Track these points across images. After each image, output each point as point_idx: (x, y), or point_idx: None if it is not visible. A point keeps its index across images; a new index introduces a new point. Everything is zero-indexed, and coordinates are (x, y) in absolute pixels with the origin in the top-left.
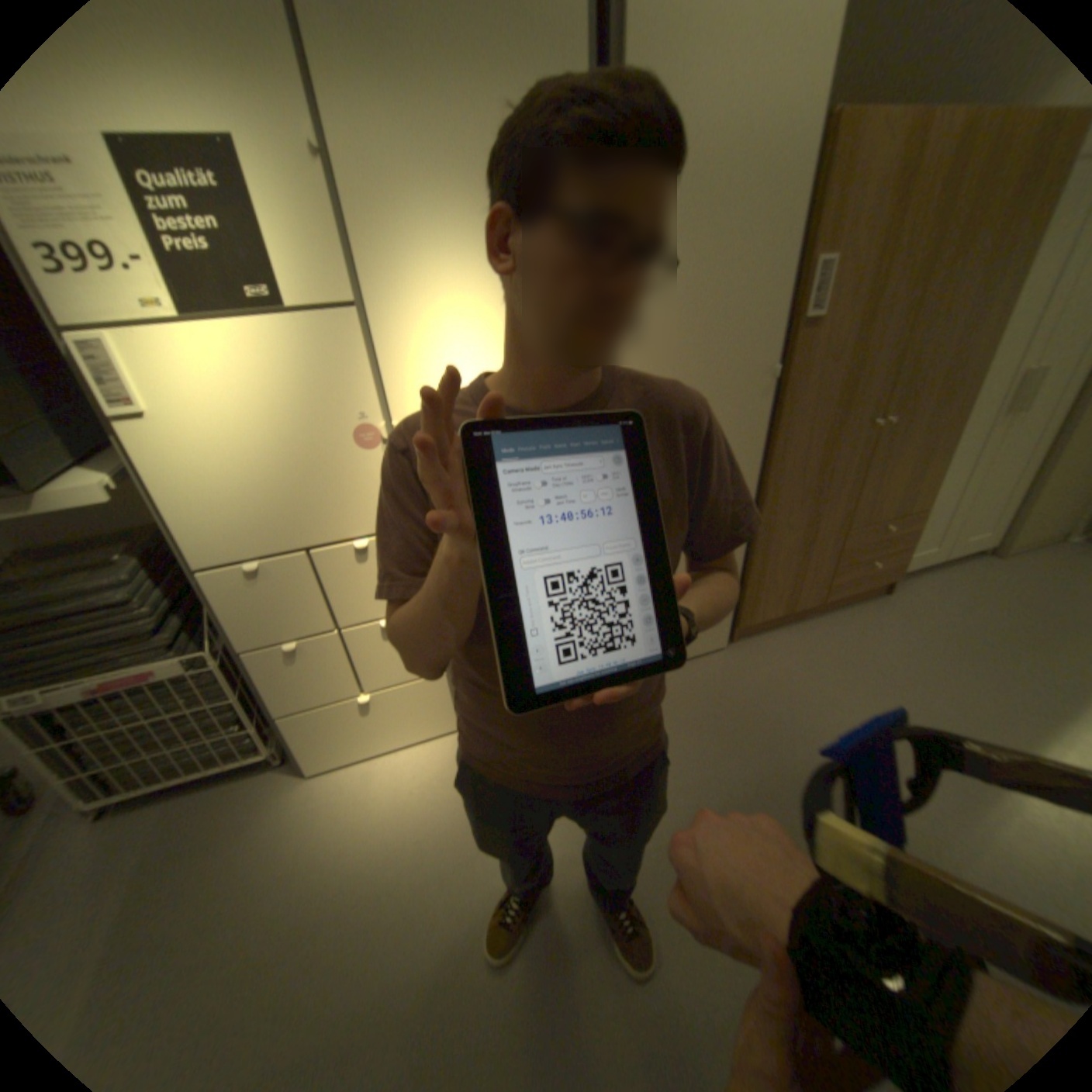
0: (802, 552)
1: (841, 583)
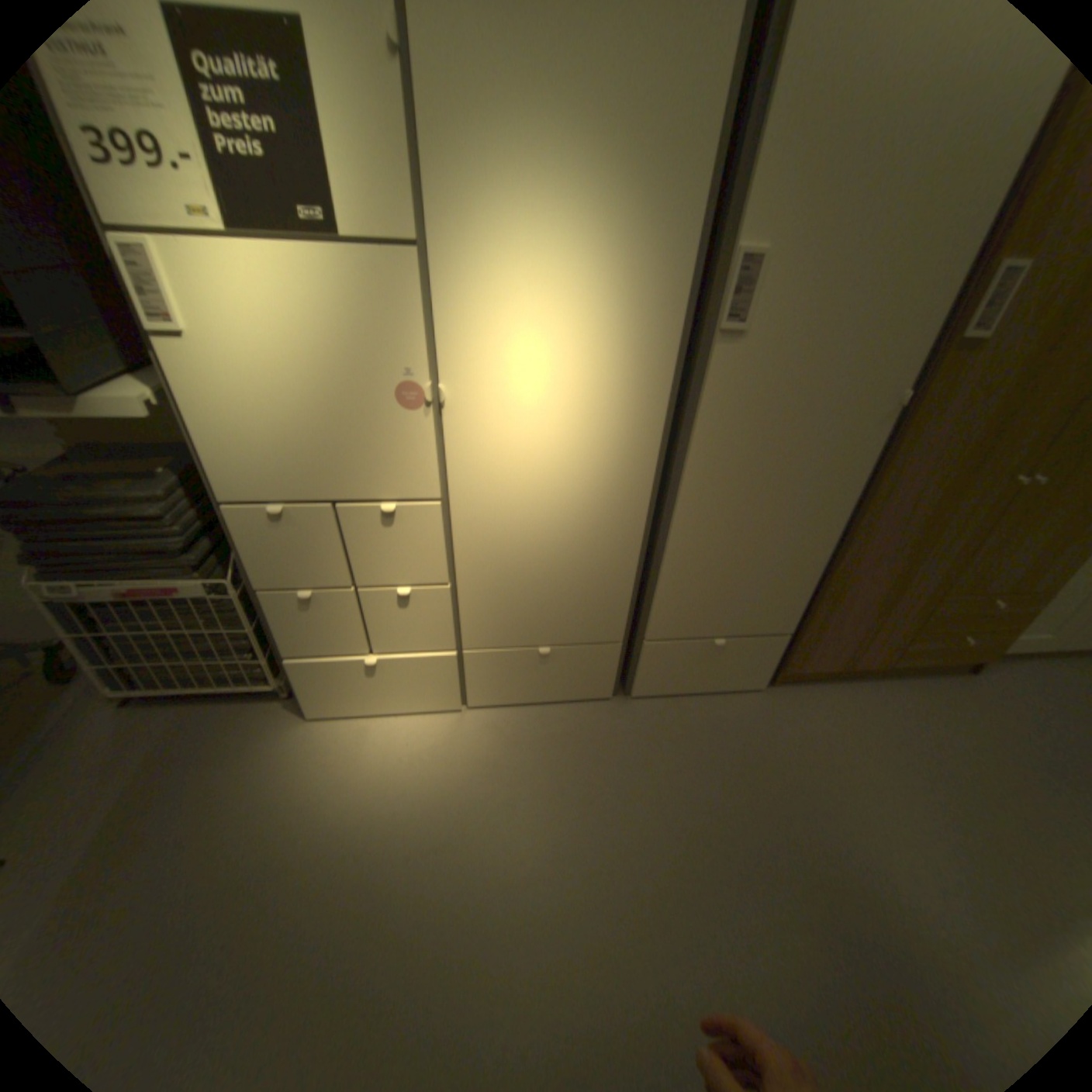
0: (881, 608)
1: (919, 650)
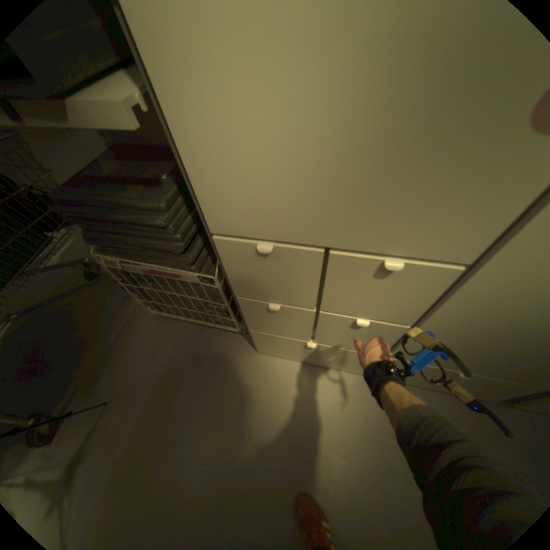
0: None
1: None
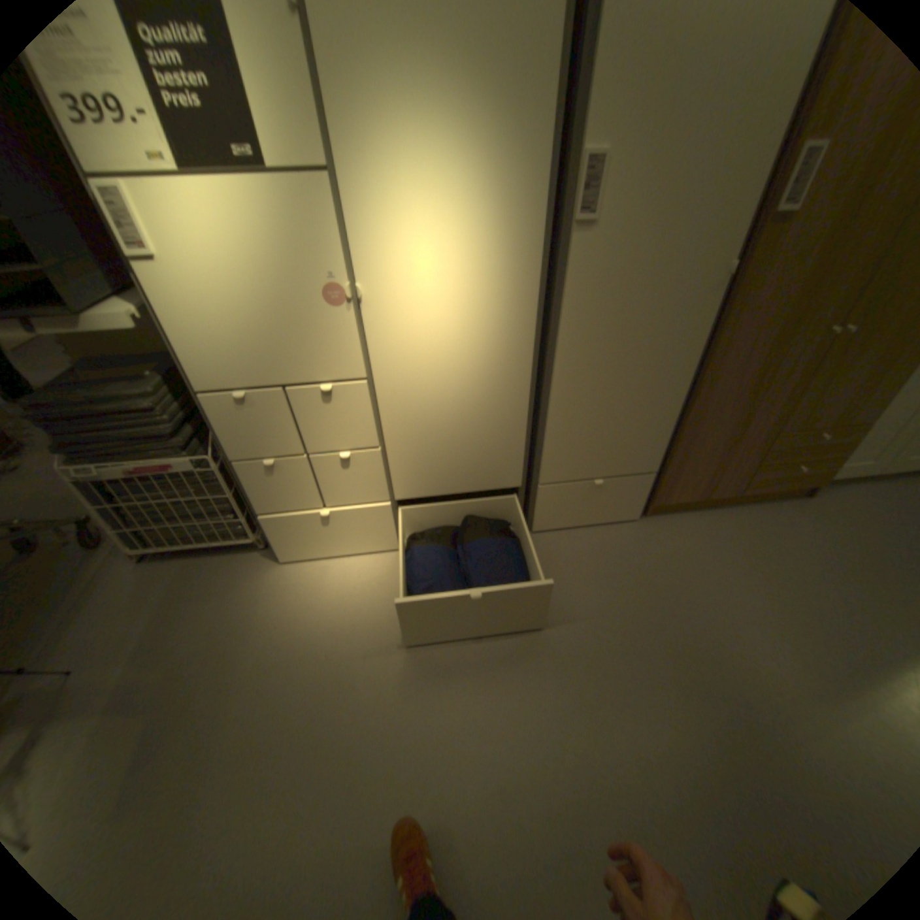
0: (727, 446)
1: (762, 480)
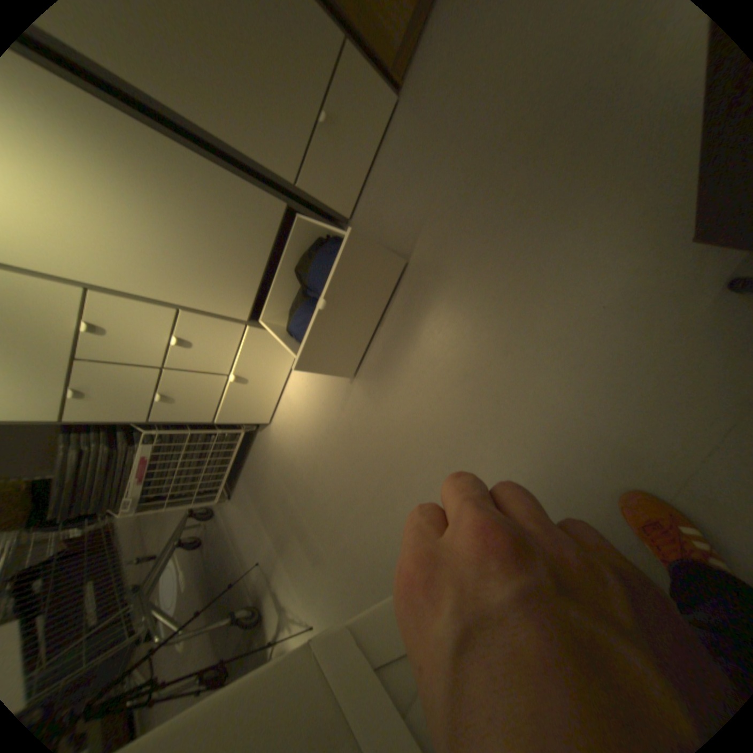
0: None
1: None
